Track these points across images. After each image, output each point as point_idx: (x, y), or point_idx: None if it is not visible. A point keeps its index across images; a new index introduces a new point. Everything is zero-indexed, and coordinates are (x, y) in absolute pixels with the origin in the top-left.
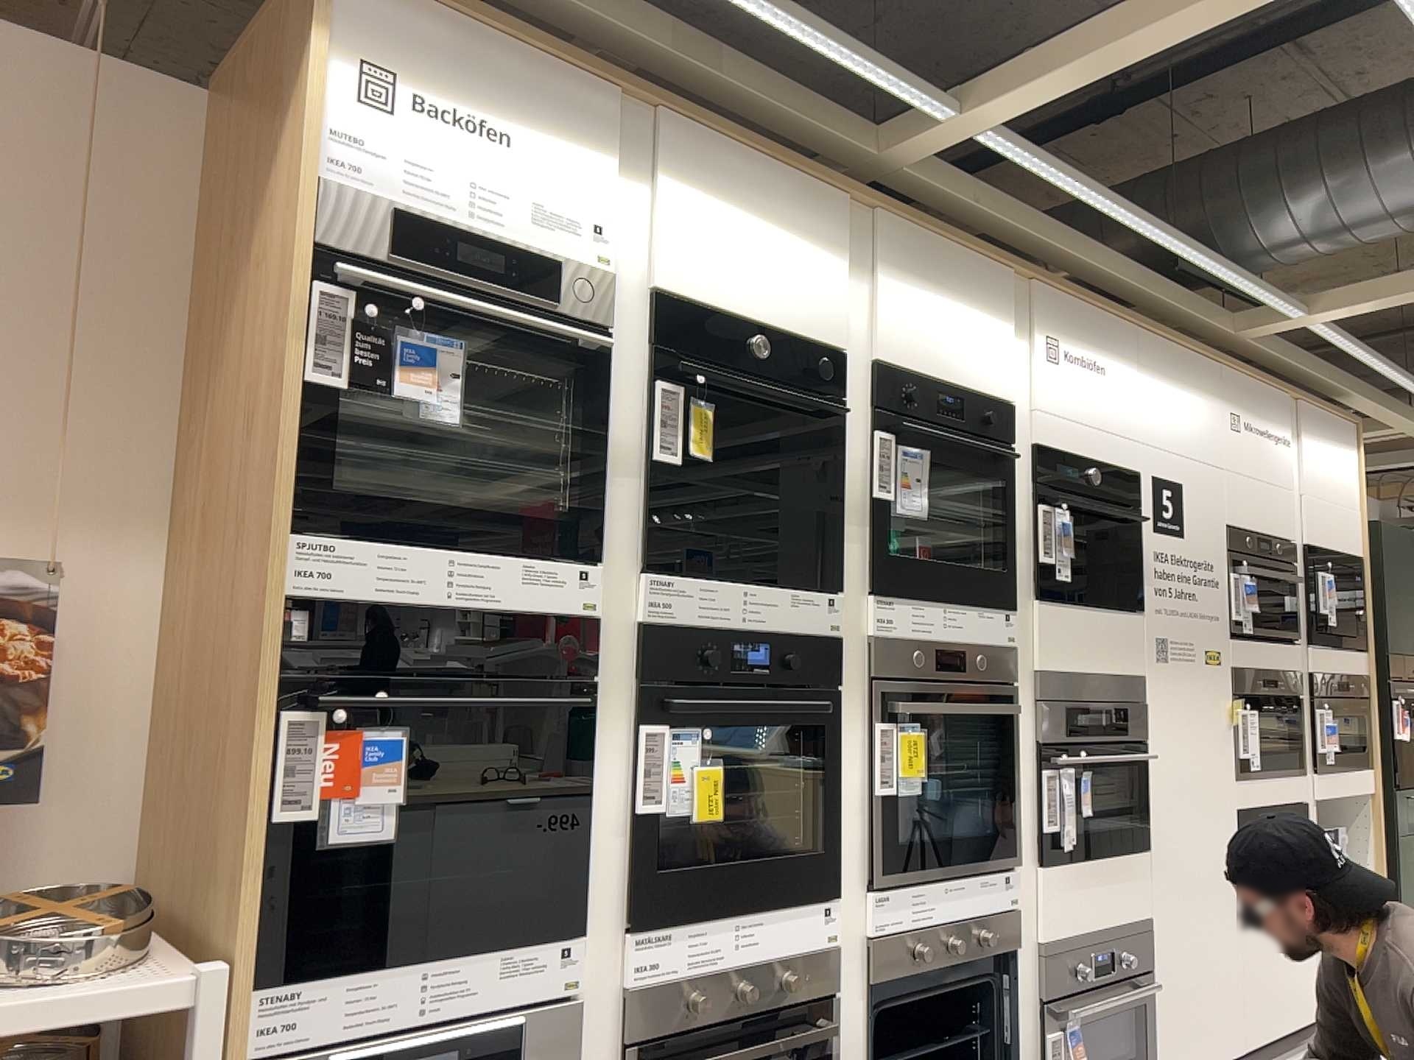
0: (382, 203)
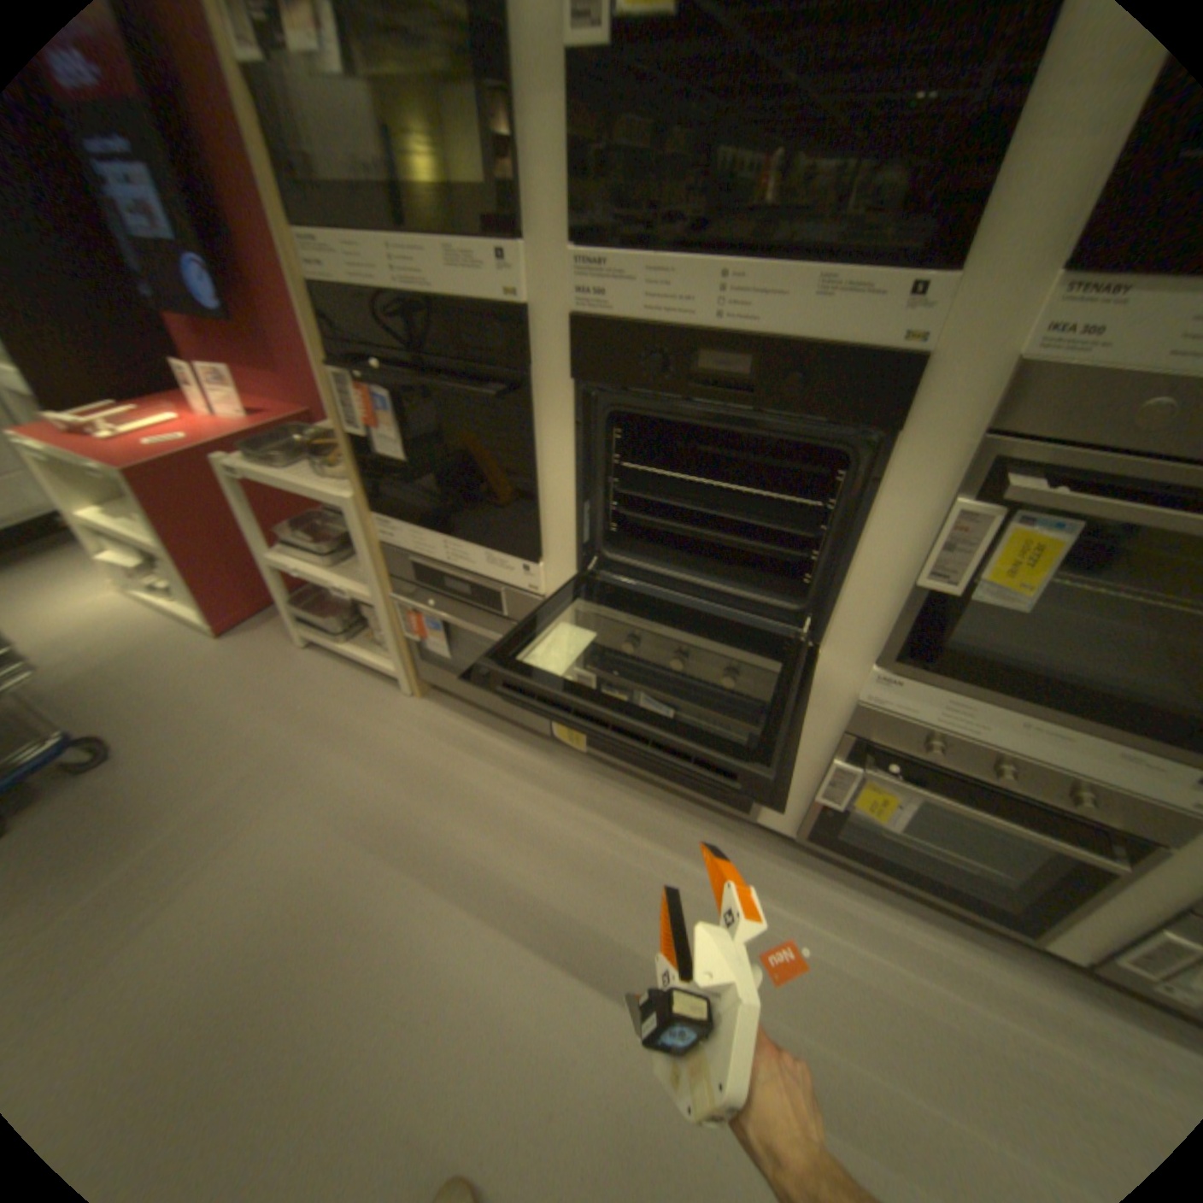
0: None
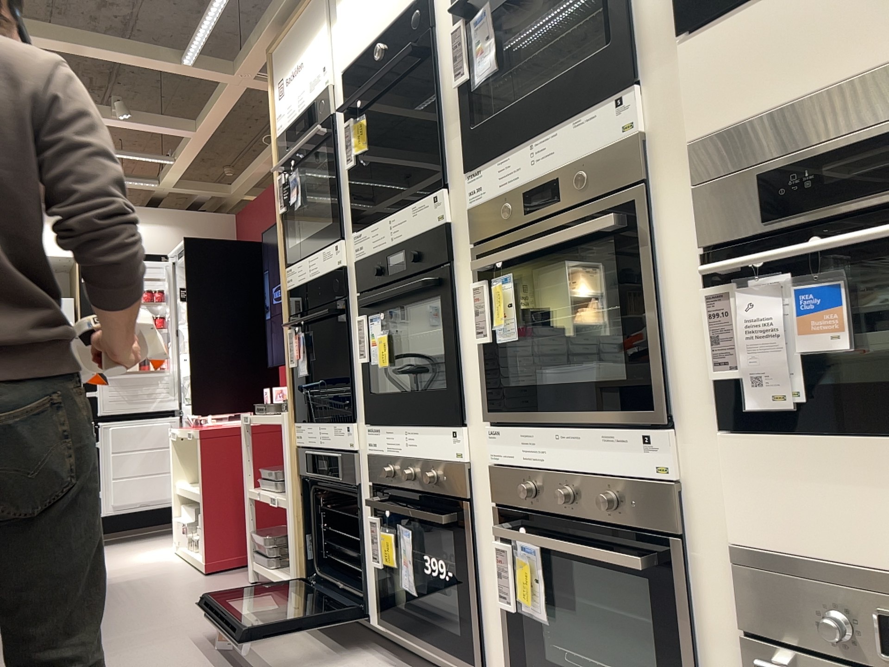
0: (281, 132)
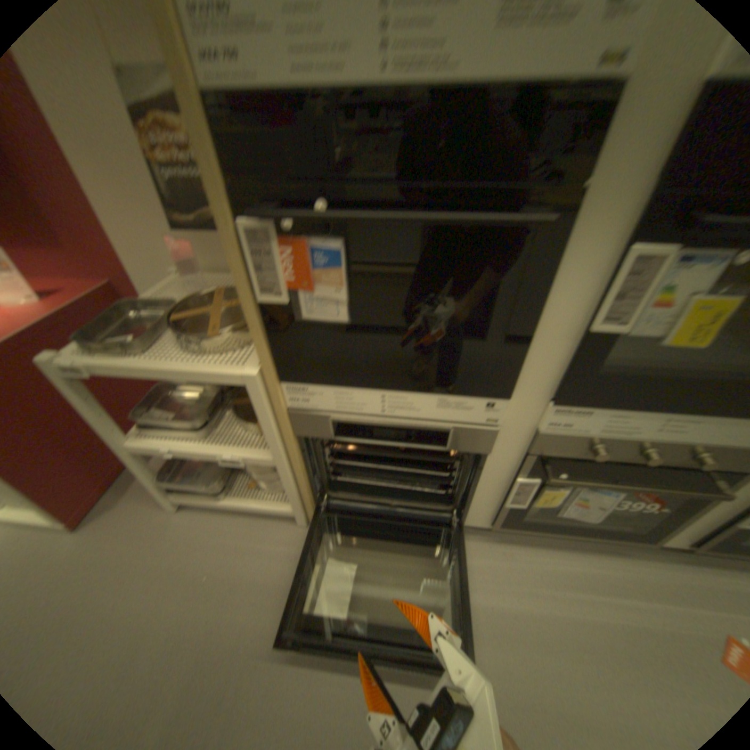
0: None
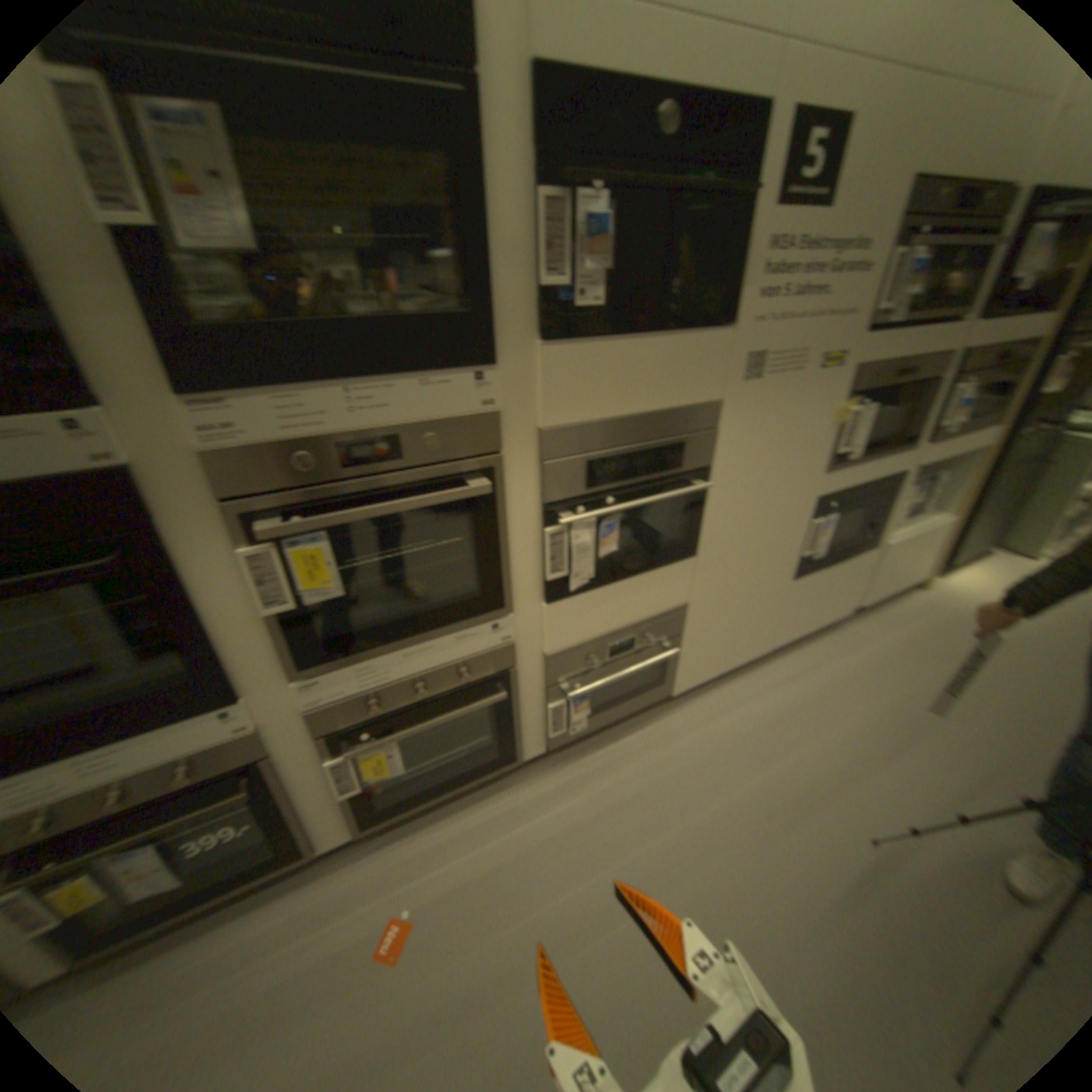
0: None
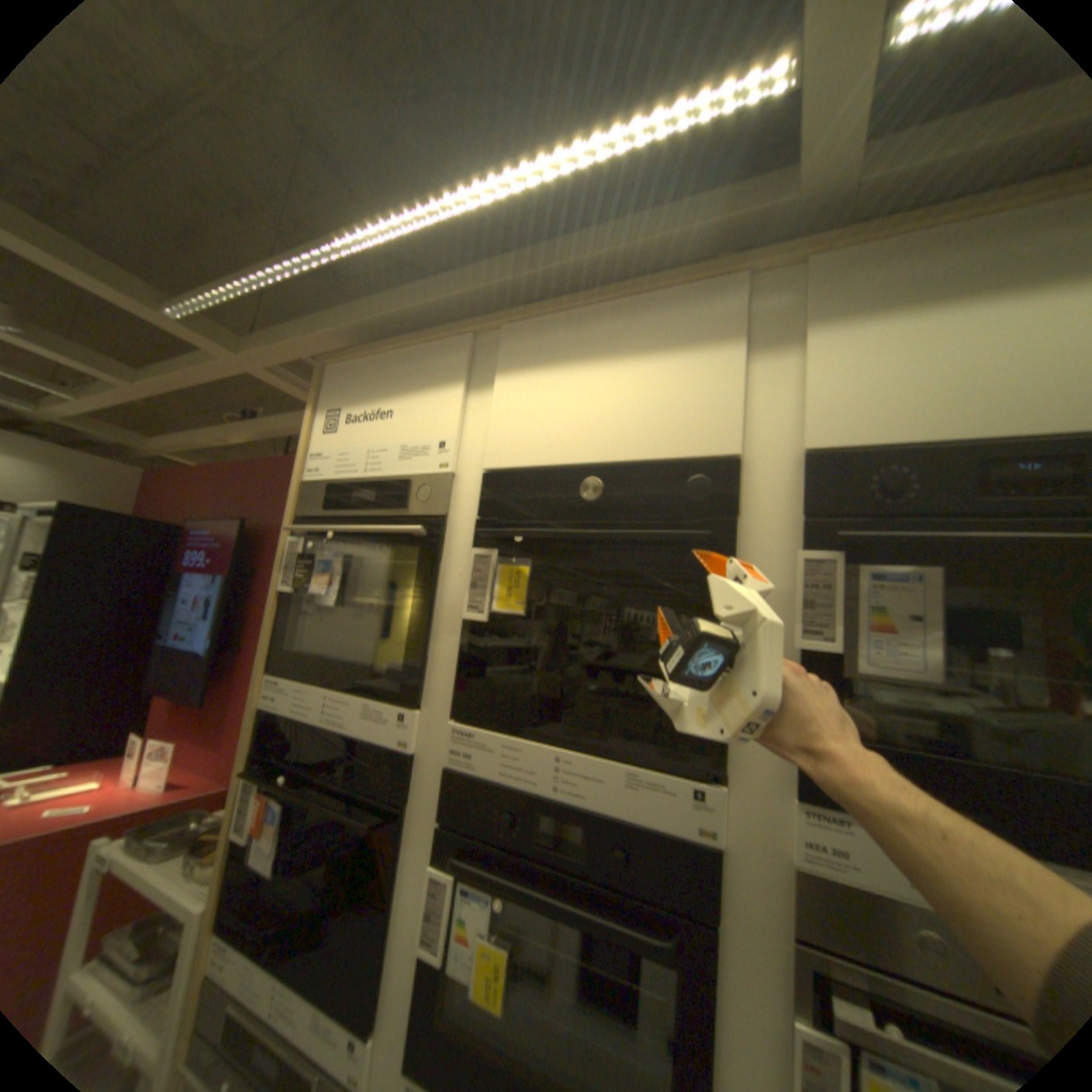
0: (317, 478)
